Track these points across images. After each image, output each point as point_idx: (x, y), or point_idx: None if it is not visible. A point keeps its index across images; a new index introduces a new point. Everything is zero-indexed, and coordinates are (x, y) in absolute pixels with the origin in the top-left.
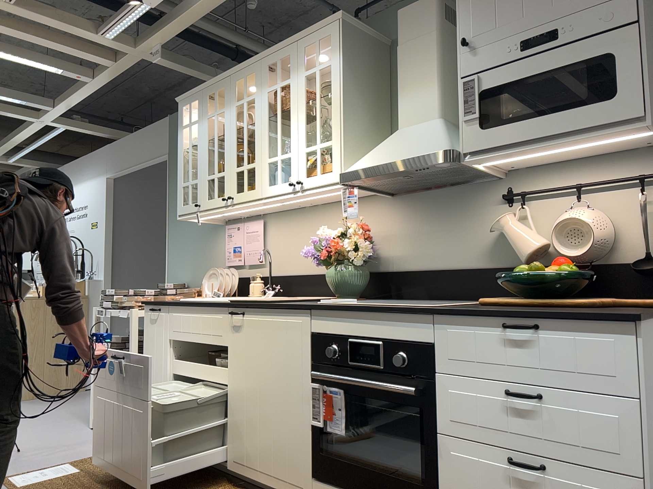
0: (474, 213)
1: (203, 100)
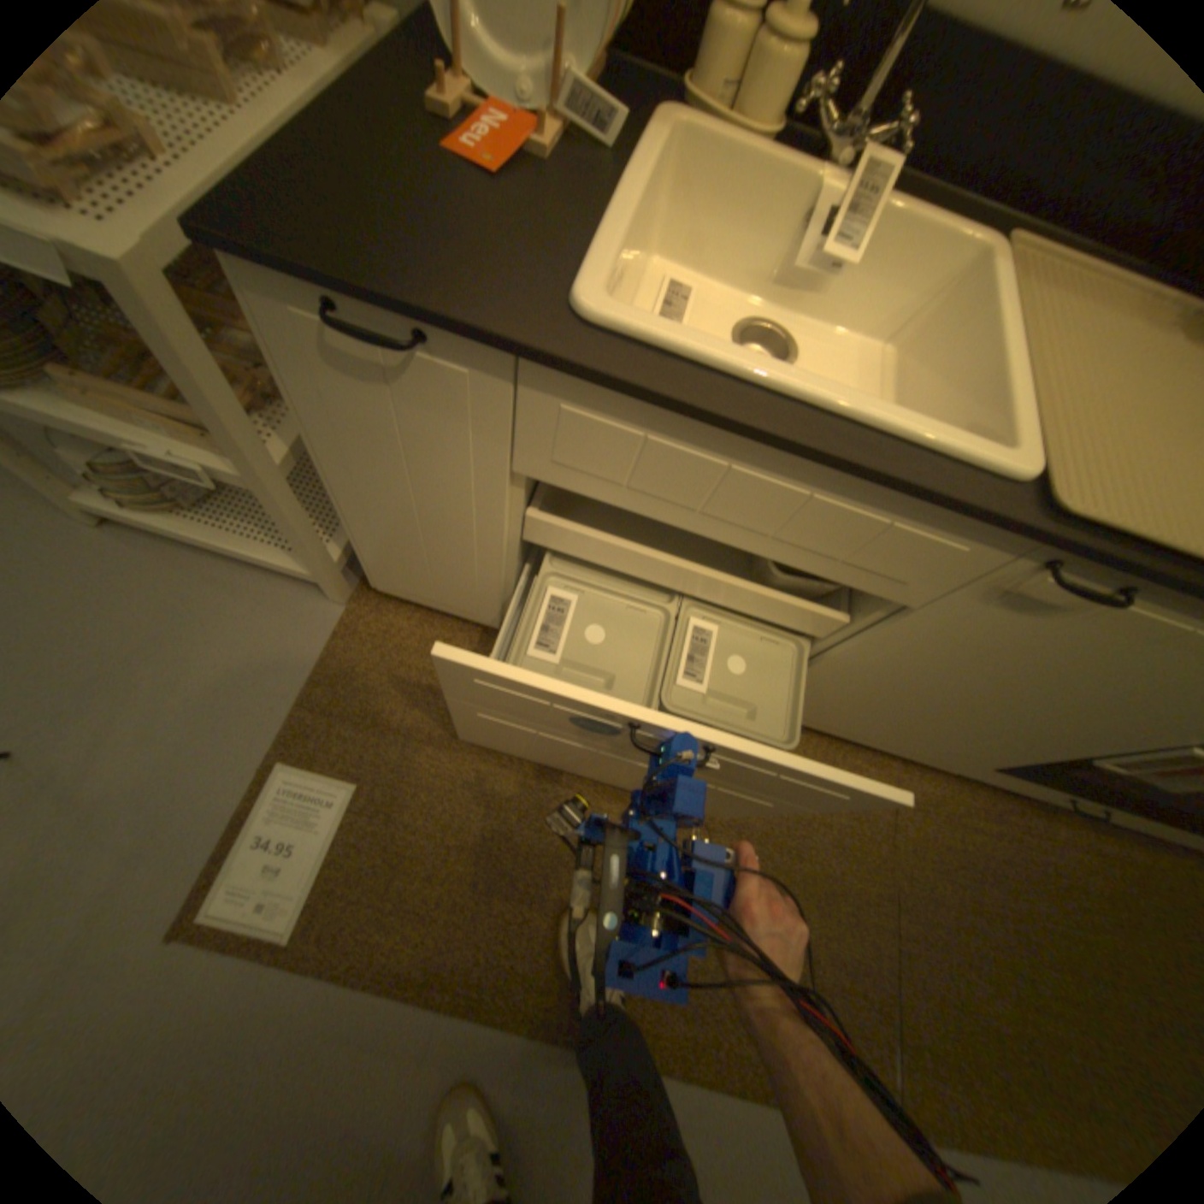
0: None
1: None
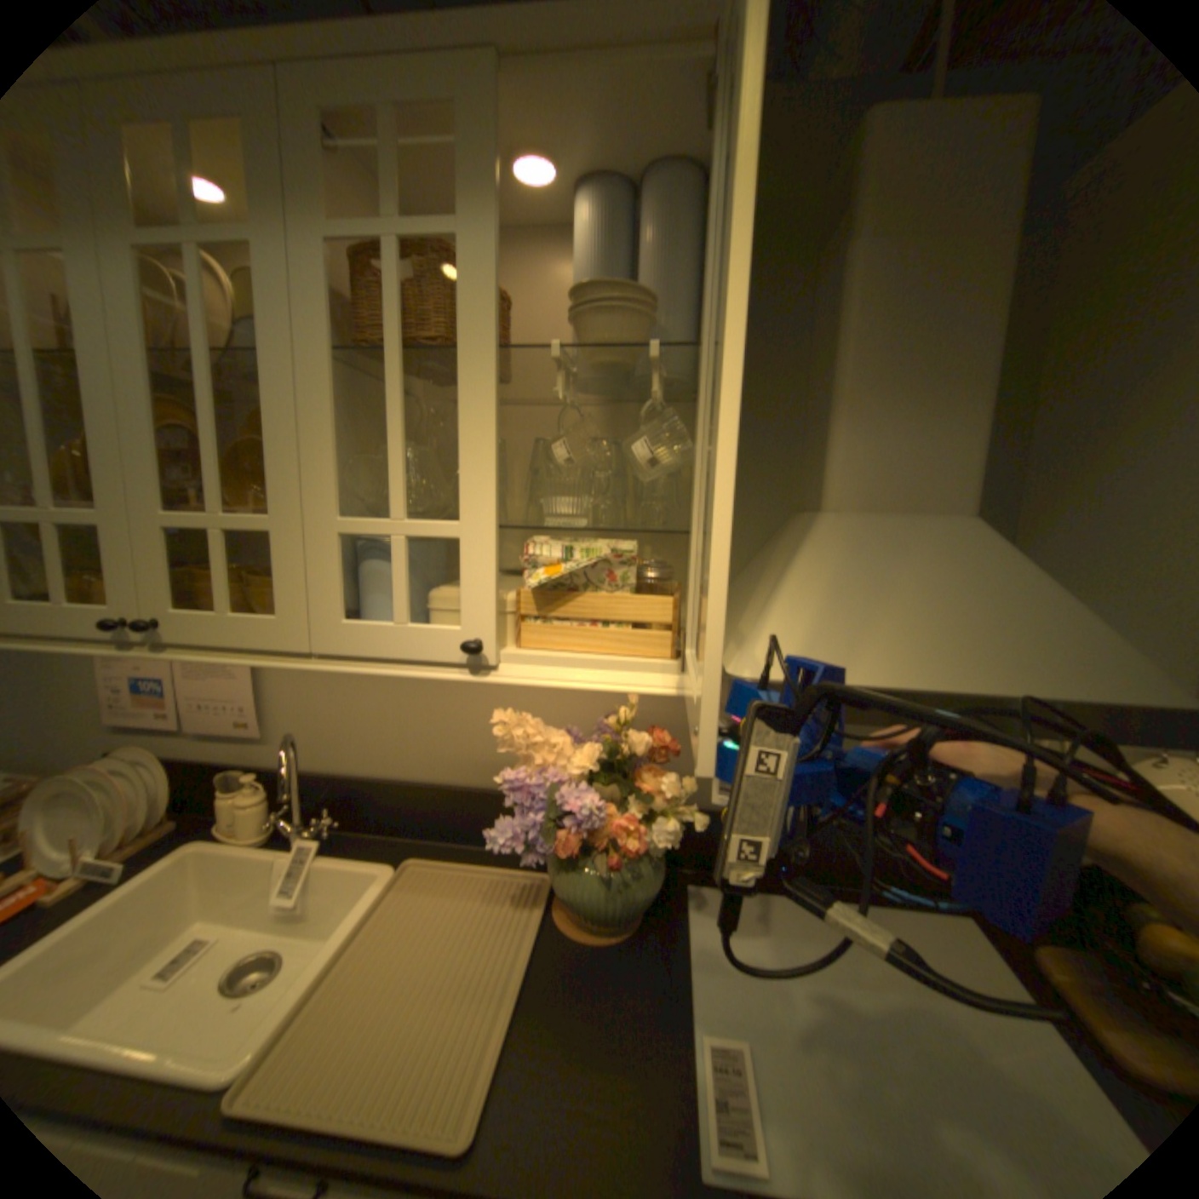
0: None
1: None
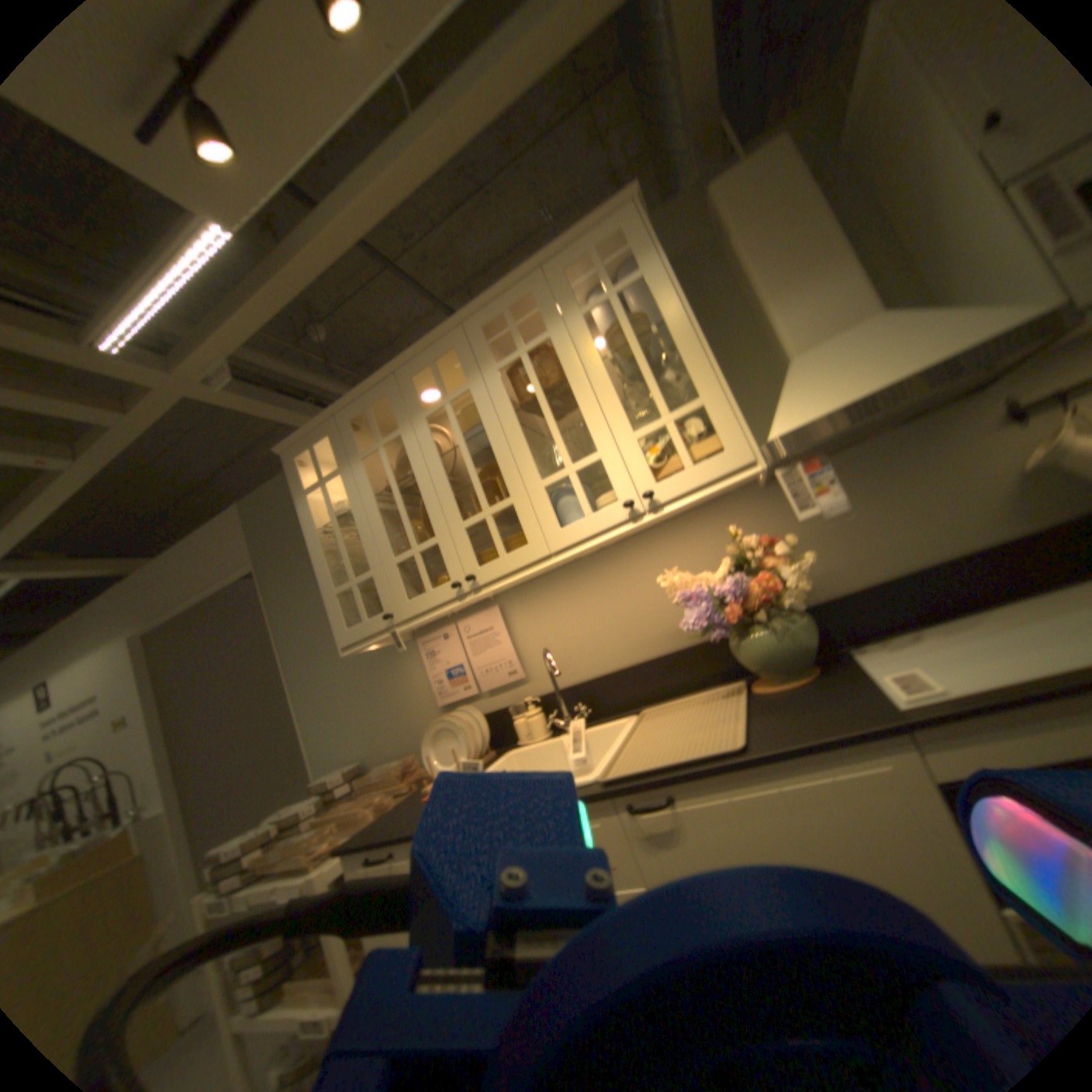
0: (954, 458)
1: (340, 430)
